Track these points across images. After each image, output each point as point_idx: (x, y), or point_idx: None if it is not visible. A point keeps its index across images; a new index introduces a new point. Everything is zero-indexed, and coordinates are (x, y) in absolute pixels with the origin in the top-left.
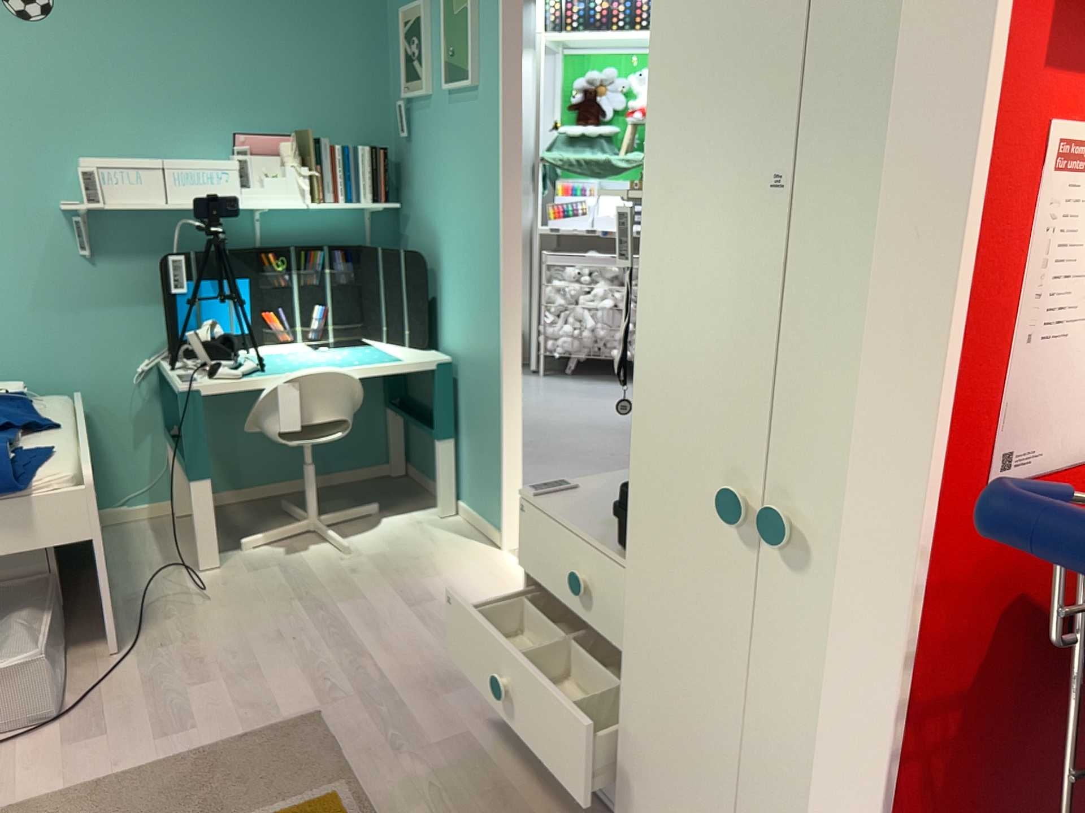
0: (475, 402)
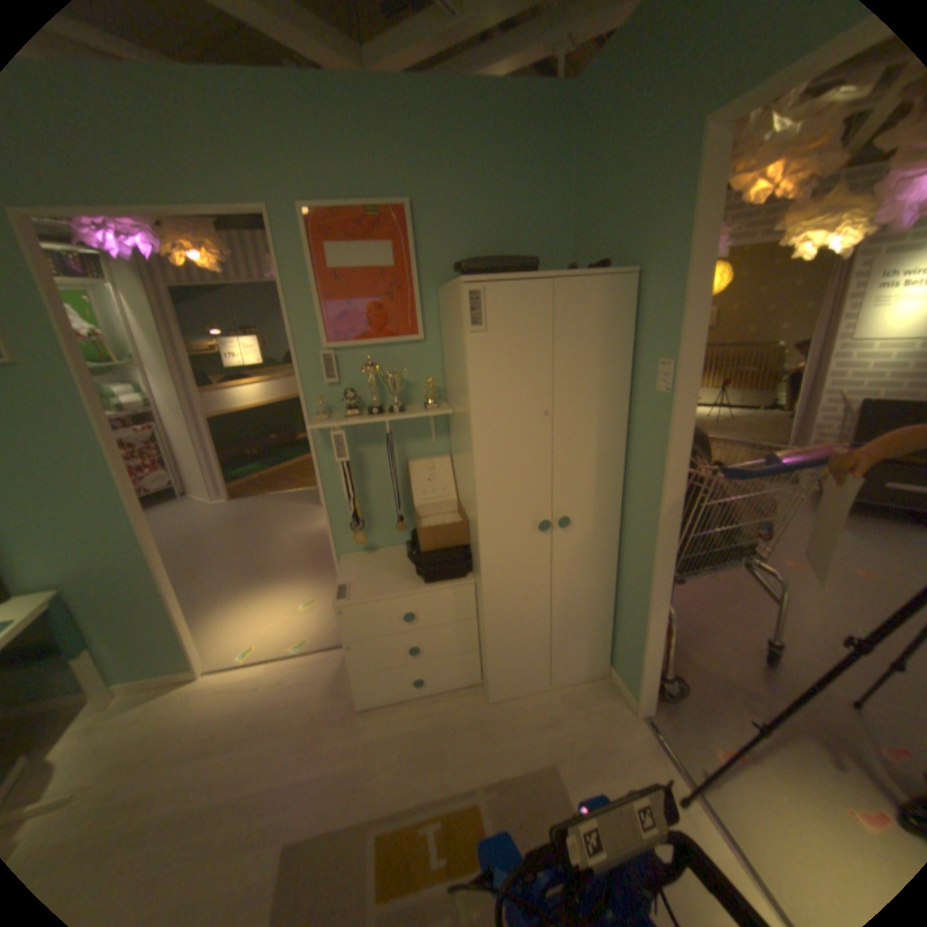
0: (110, 608)
